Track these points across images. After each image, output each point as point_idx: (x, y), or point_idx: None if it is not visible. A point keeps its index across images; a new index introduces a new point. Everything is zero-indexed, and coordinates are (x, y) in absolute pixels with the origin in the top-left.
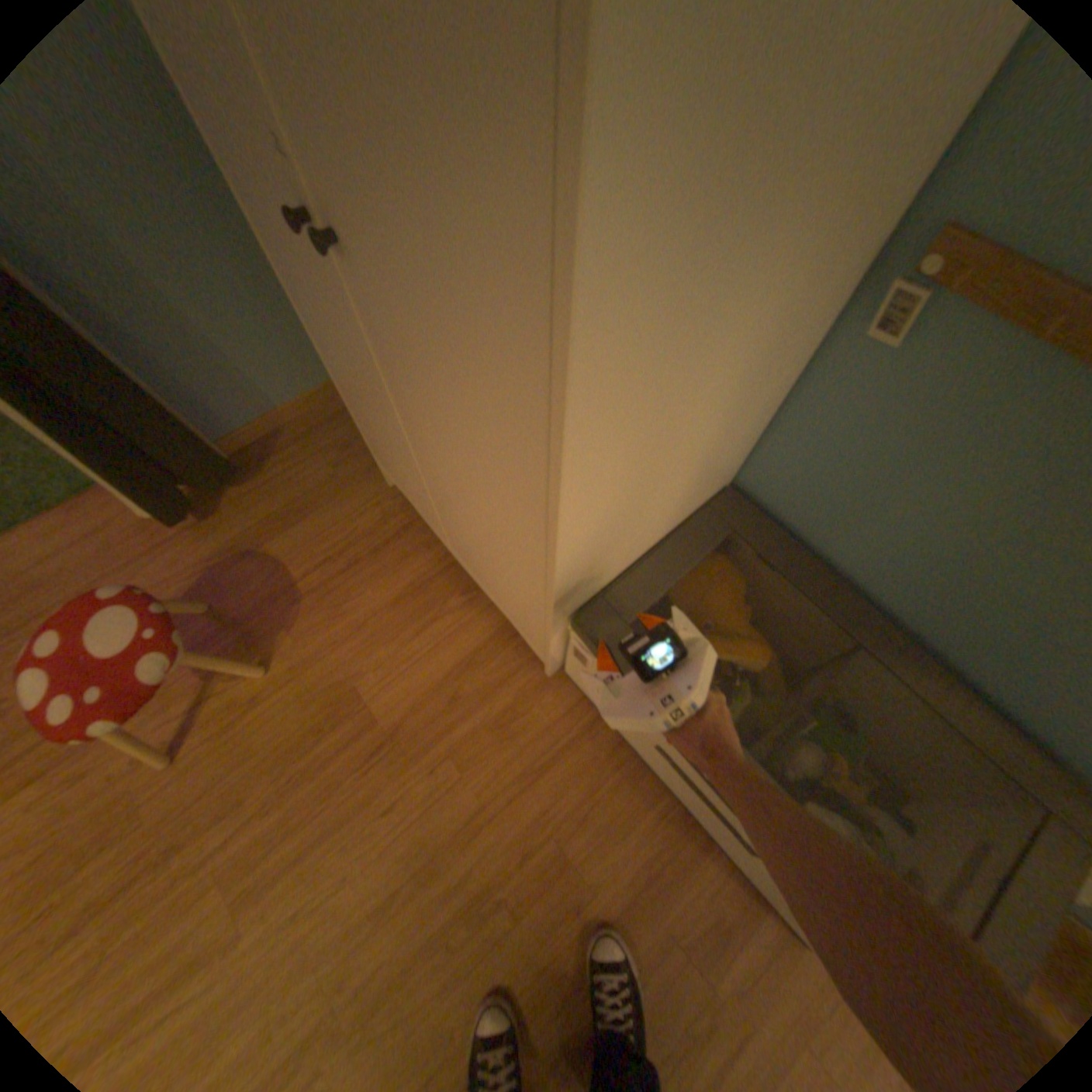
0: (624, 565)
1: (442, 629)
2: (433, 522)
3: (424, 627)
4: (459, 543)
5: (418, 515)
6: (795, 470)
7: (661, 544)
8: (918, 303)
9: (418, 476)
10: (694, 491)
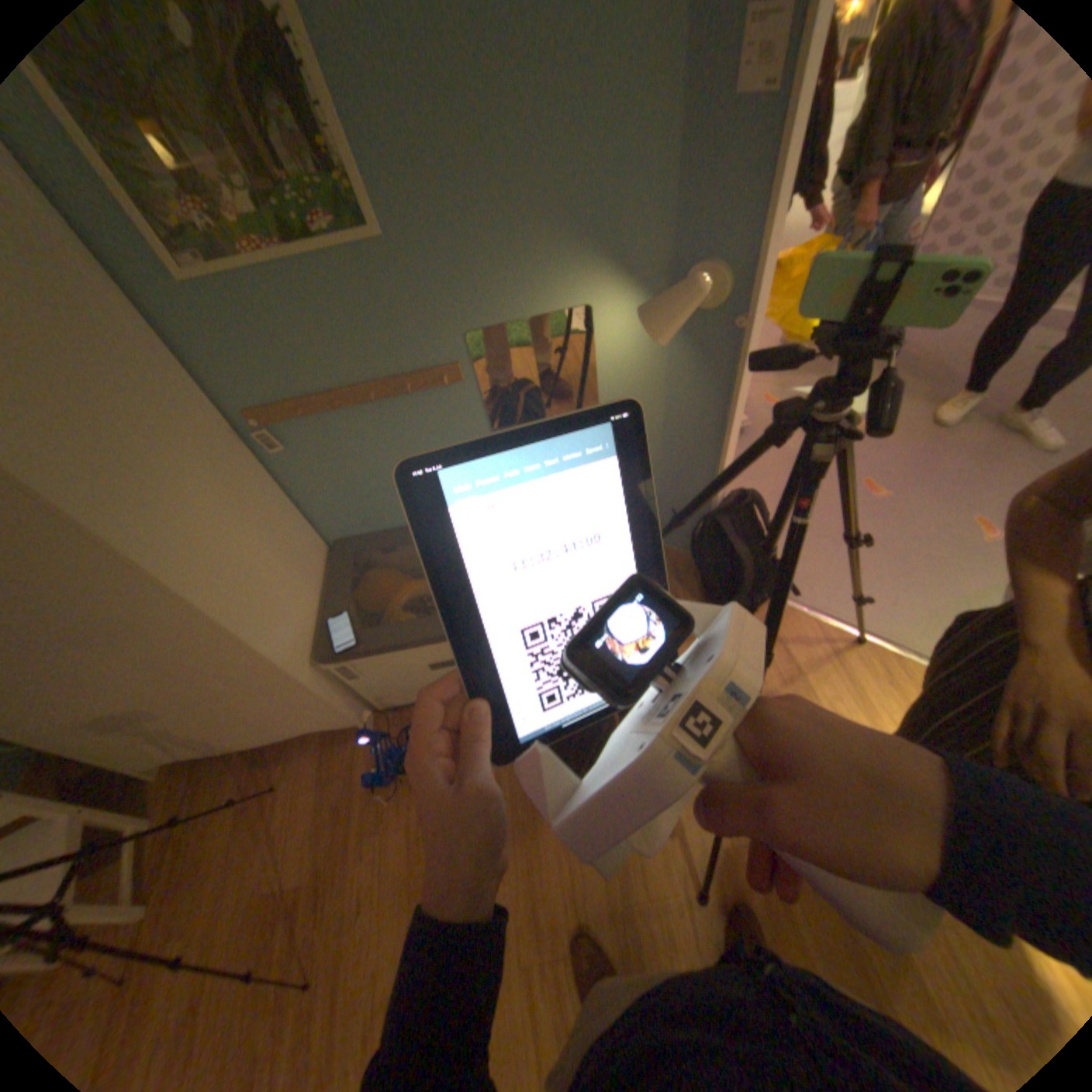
0: (303, 621)
1: (283, 795)
2: (200, 743)
3: (270, 809)
4: (233, 735)
5: (195, 767)
6: (335, 516)
7: (317, 599)
8: (267, 436)
9: (150, 715)
10: (292, 562)
